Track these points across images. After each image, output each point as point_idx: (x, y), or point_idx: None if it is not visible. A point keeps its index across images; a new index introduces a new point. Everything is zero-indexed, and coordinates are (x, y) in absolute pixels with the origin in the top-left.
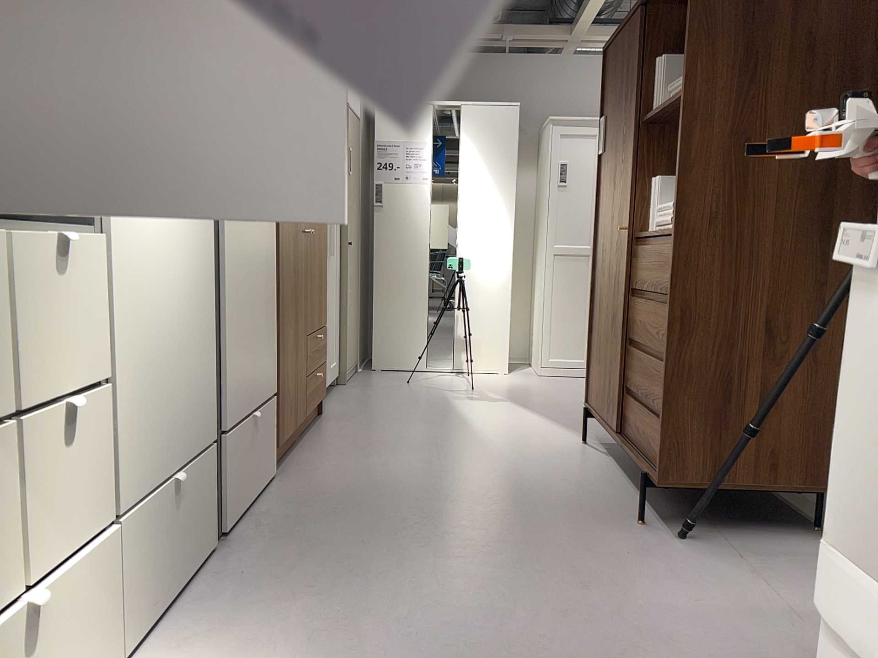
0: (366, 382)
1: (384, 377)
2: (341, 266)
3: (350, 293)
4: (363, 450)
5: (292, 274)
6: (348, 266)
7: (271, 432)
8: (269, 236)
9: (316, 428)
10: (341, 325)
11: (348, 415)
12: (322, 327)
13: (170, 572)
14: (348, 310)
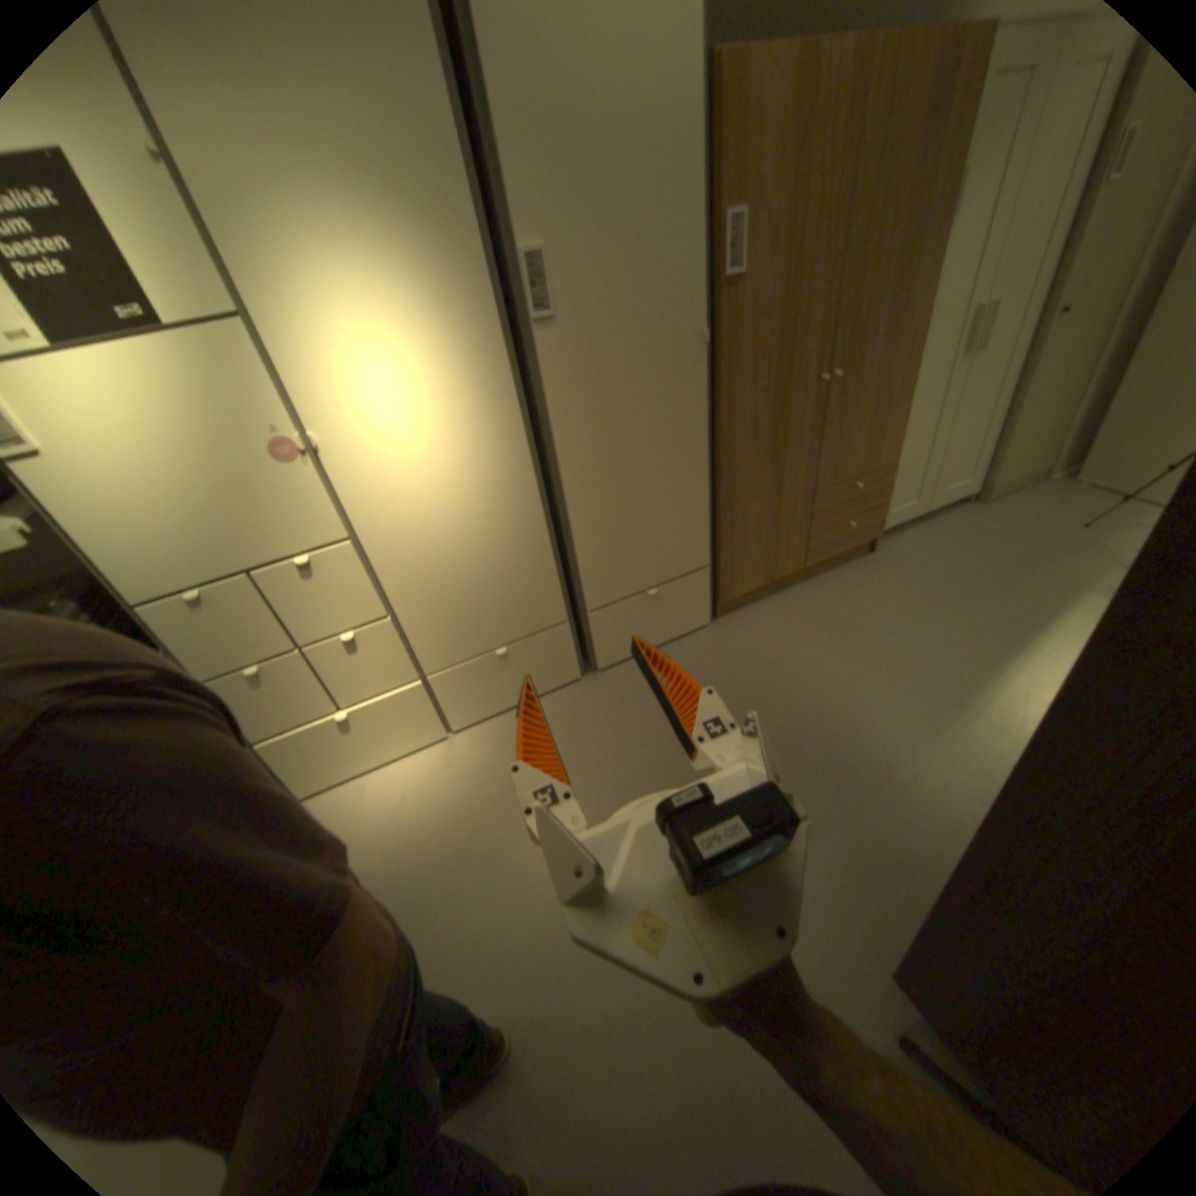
0: (1026, 507)
1: (1074, 501)
2: (1033, 349)
3: (1048, 385)
4: (827, 628)
5: (769, 443)
6: (1047, 348)
7: (697, 596)
8: (692, 428)
9: (839, 572)
10: (1004, 432)
11: (901, 565)
12: (881, 468)
13: (505, 695)
14: (1024, 412)
